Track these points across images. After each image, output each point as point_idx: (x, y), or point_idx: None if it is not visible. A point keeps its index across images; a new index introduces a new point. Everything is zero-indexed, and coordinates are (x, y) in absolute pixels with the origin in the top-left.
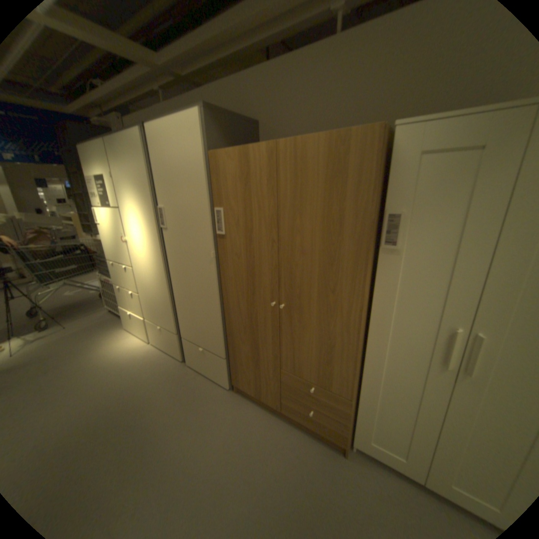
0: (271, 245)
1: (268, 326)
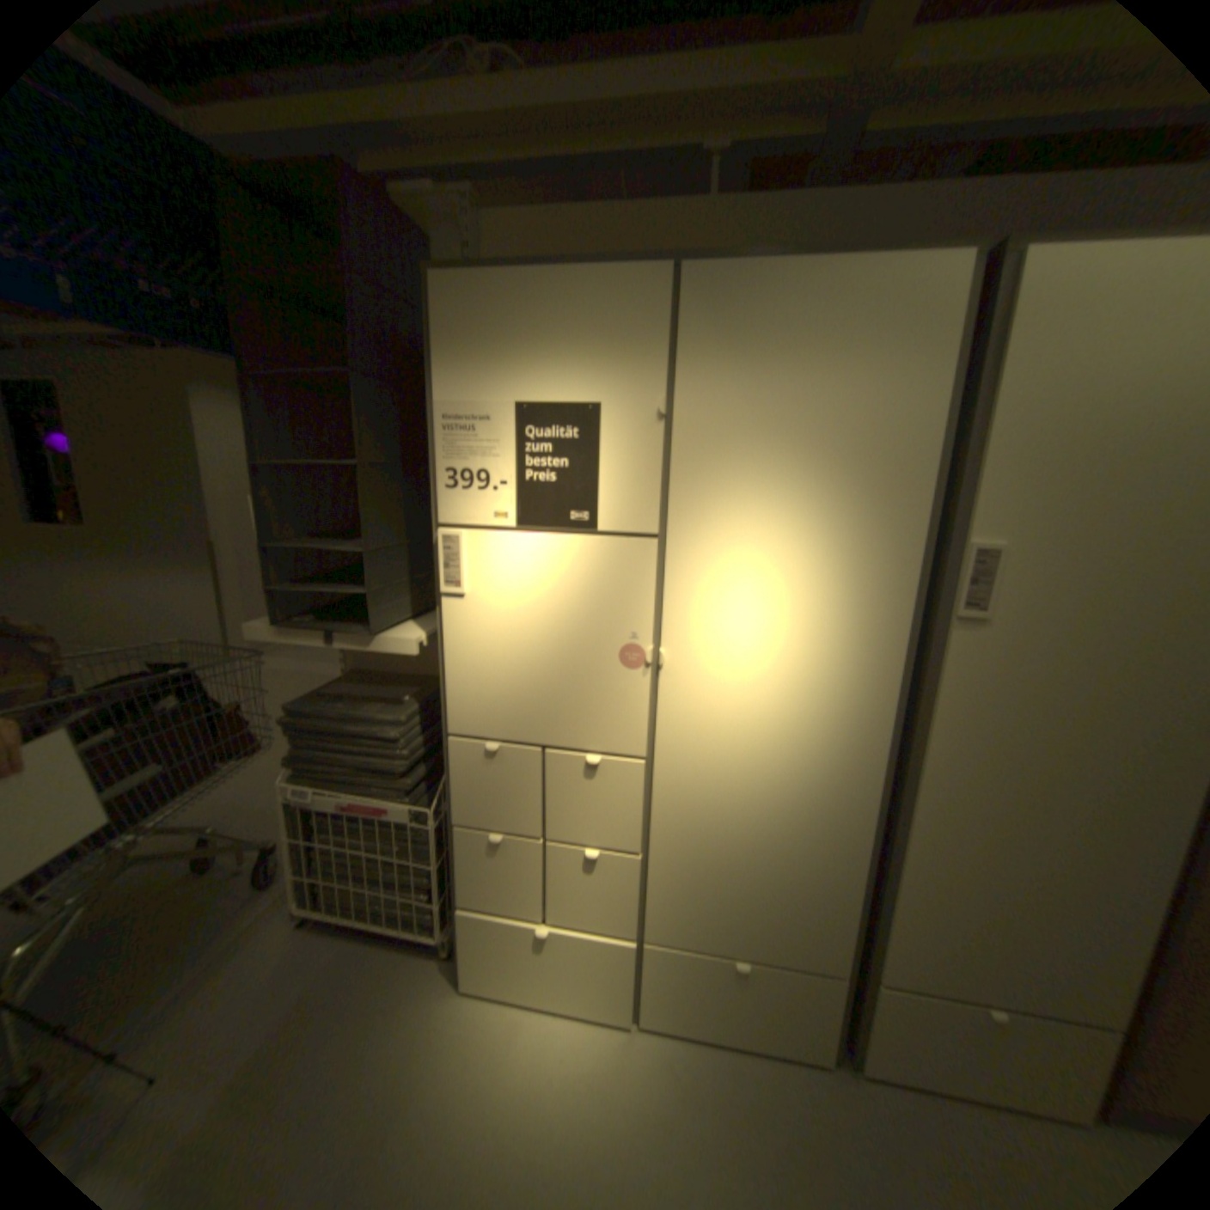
0: None
1: None
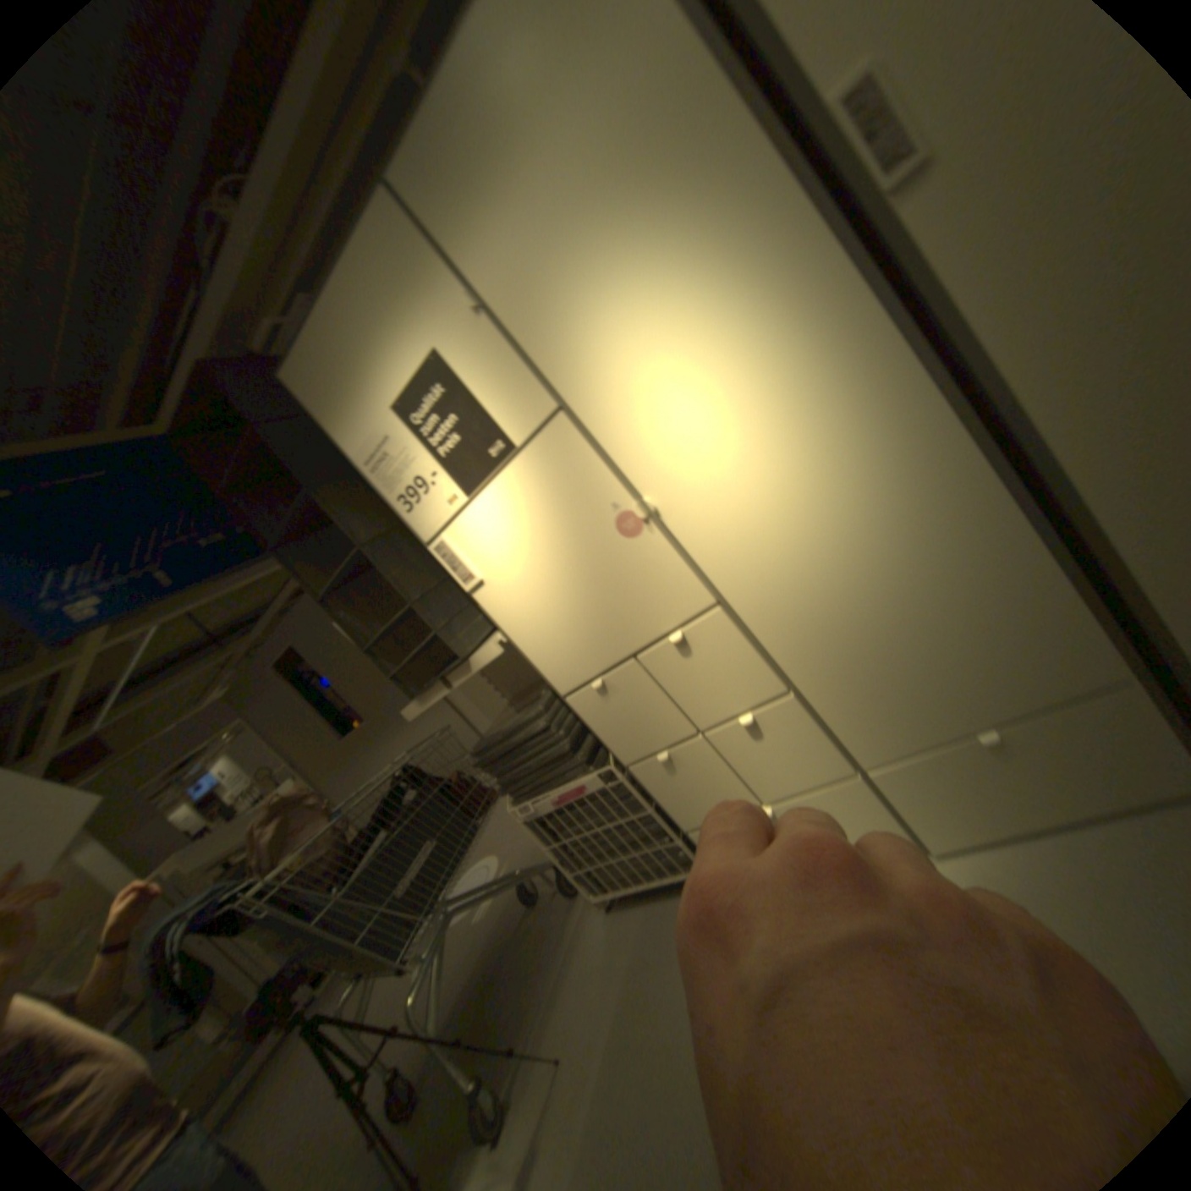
0: None
1: None
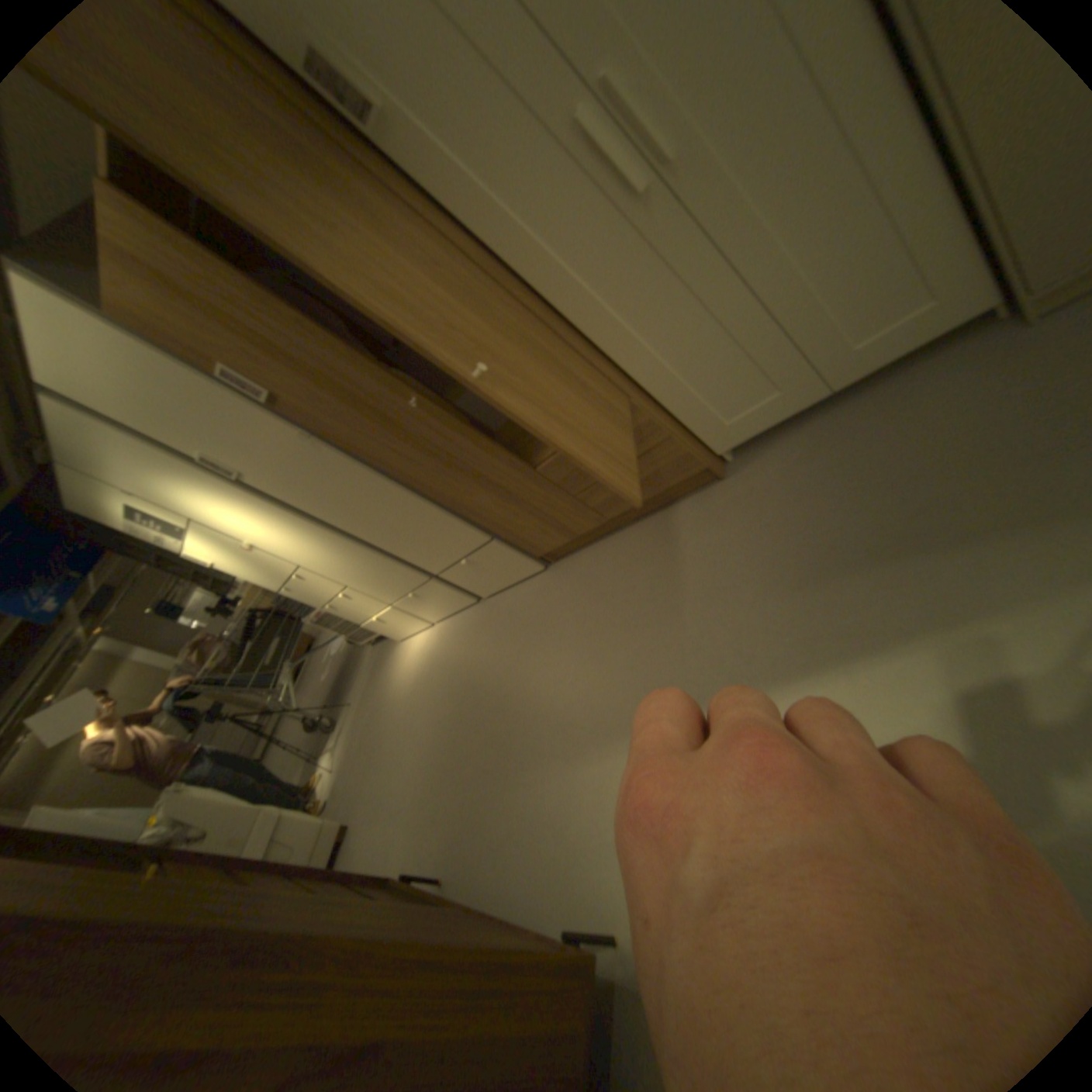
0: (305, 329)
1: (454, 435)
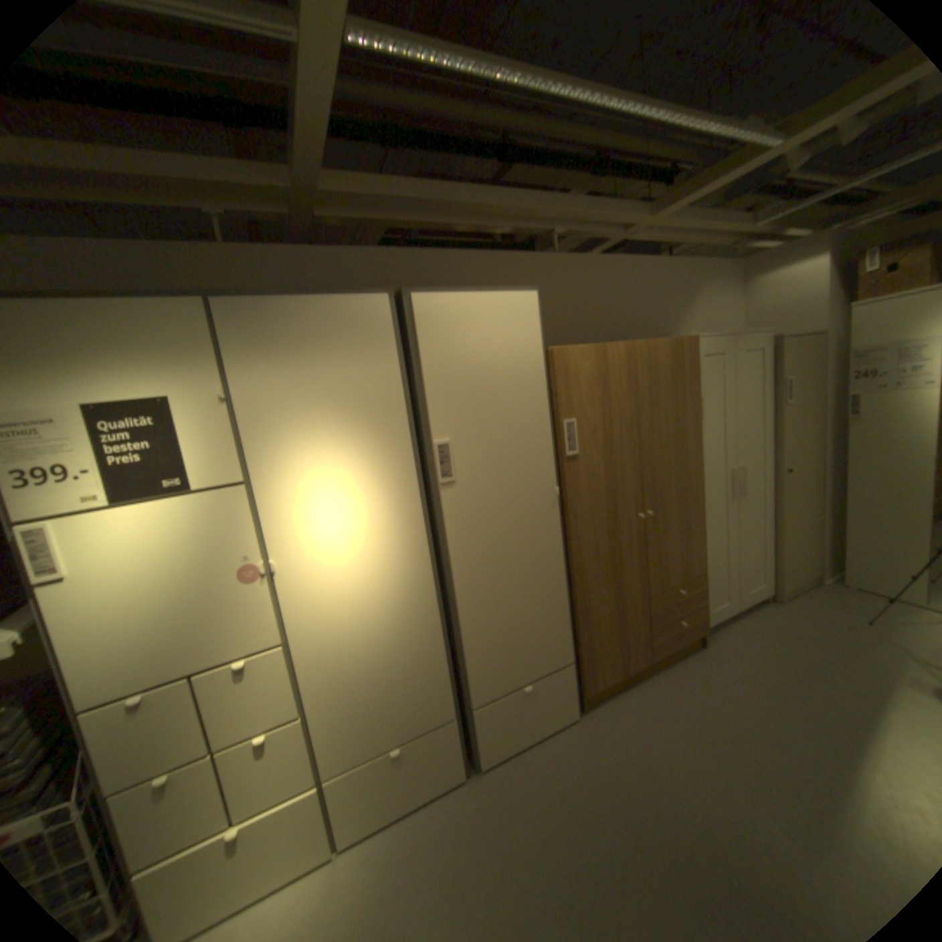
0: (633, 449)
1: (634, 552)
